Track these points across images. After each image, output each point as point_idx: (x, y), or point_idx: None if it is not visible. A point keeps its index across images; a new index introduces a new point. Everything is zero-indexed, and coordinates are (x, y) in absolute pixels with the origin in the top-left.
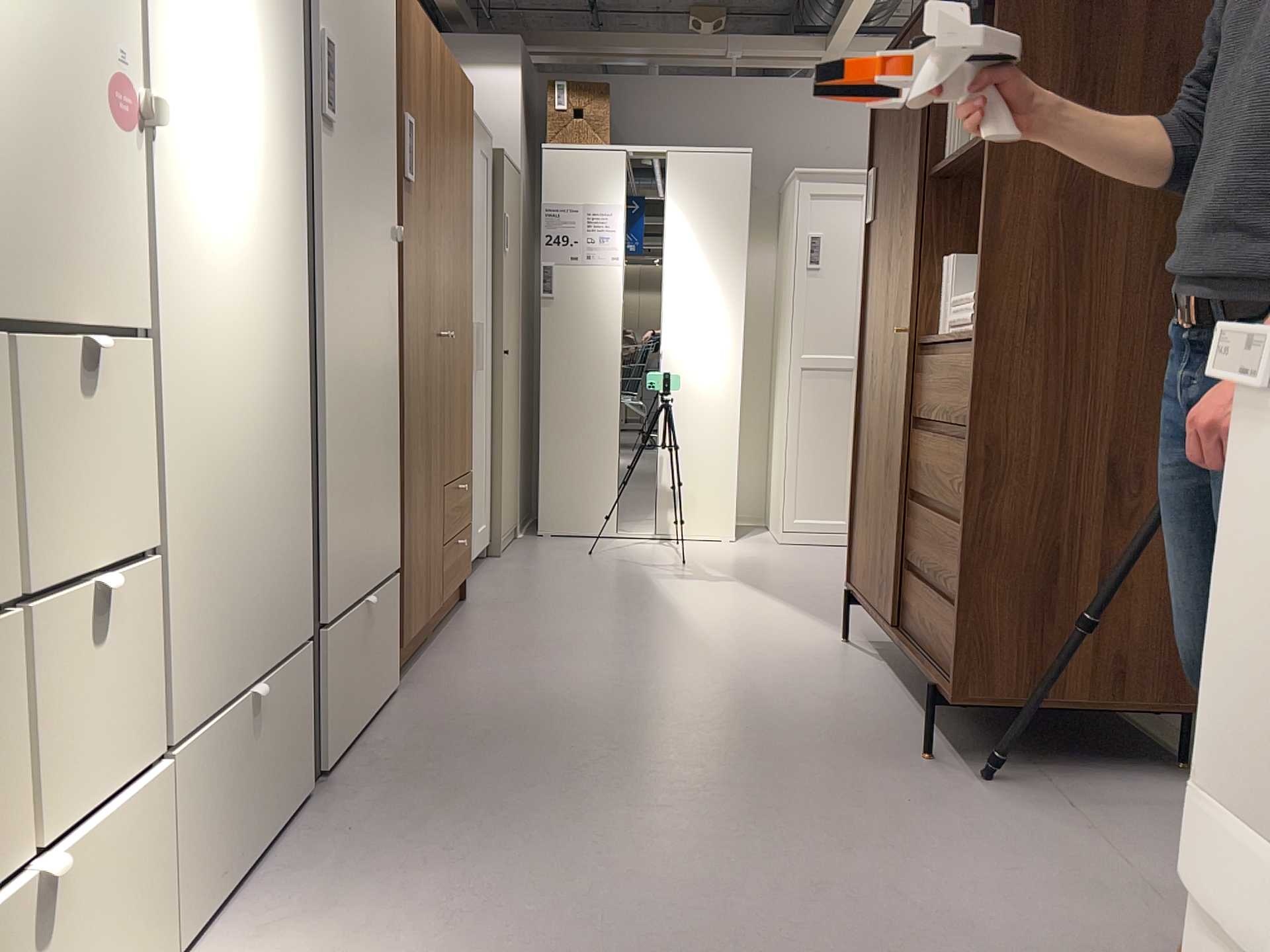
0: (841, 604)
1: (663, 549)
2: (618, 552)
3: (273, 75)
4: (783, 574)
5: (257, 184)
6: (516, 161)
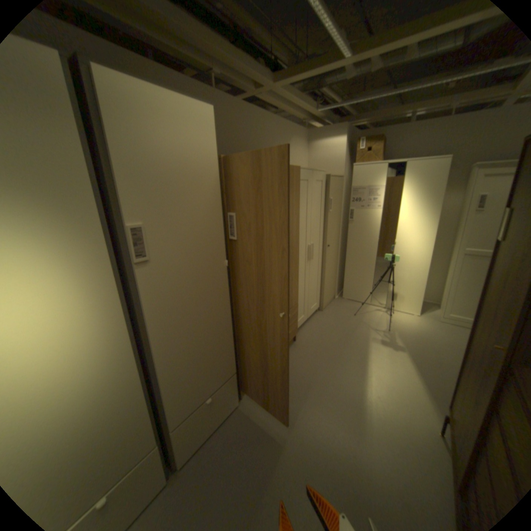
0: (452, 390)
1: (384, 316)
2: (366, 316)
3: (72, 275)
4: (431, 351)
5: (63, 331)
6: (342, 172)
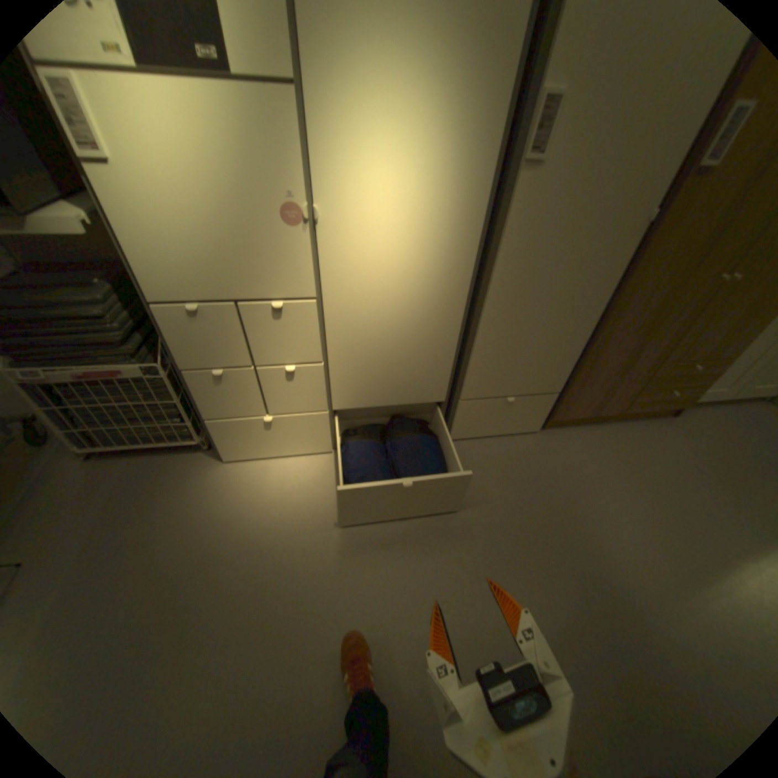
0: None
1: None
2: None
3: (456, 153)
4: None
5: (424, 224)
6: None
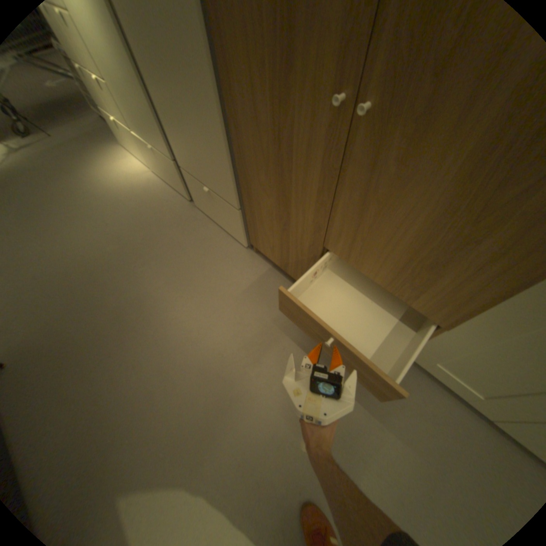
0: None
1: None
2: None
3: None
4: None
5: None
6: None
